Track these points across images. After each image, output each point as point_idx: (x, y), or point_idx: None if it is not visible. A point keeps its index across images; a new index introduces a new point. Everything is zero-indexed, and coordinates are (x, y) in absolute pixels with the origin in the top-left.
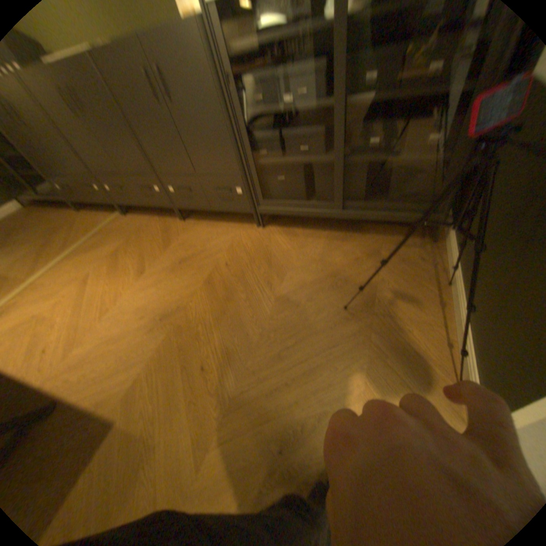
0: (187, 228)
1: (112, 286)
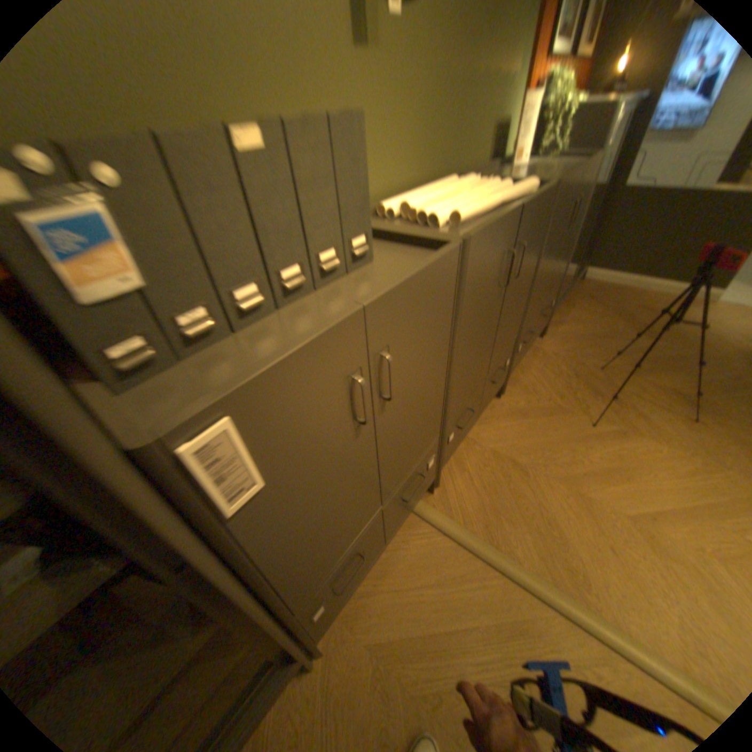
0: (519, 391)
1: (655, 469)
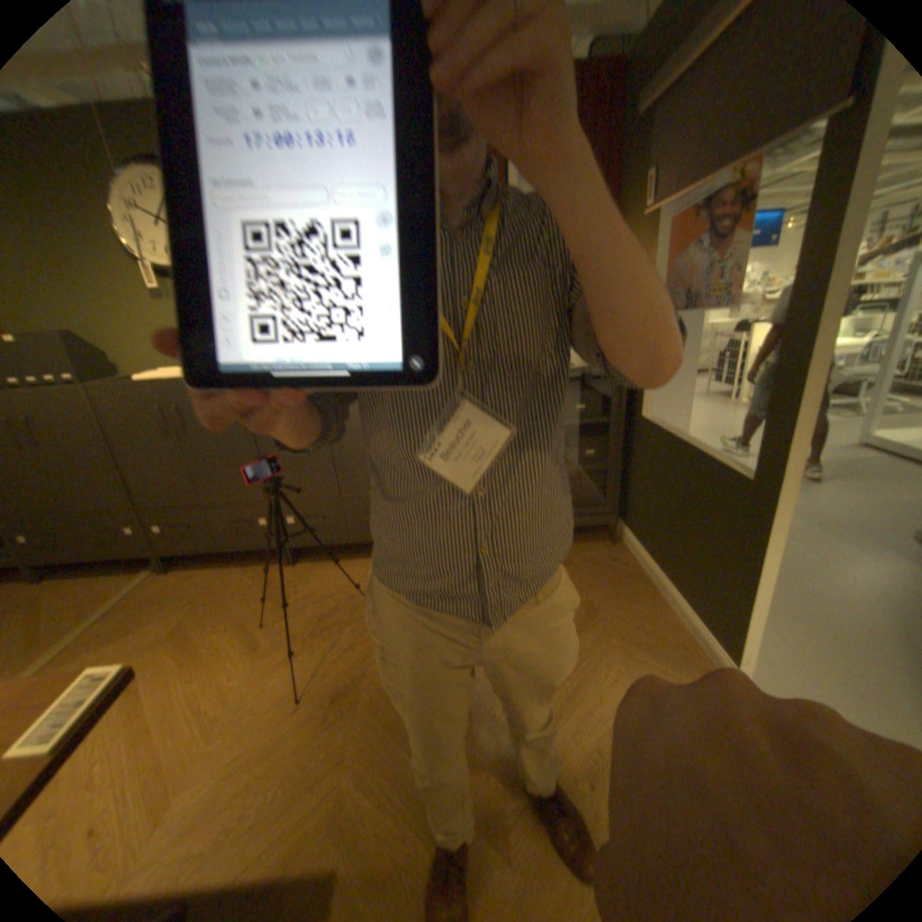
0: (303, 572)
1: (203, 679)
